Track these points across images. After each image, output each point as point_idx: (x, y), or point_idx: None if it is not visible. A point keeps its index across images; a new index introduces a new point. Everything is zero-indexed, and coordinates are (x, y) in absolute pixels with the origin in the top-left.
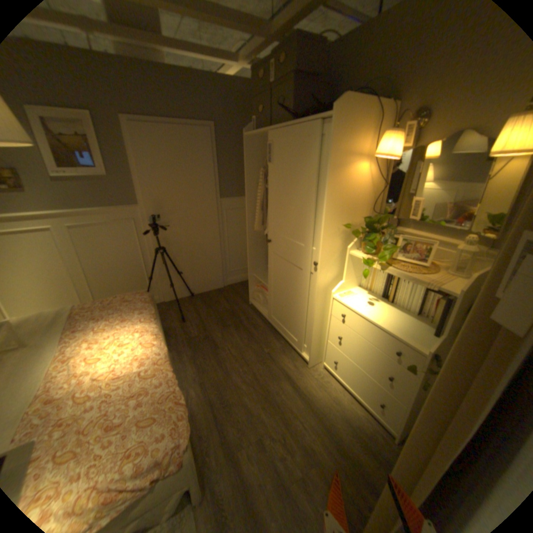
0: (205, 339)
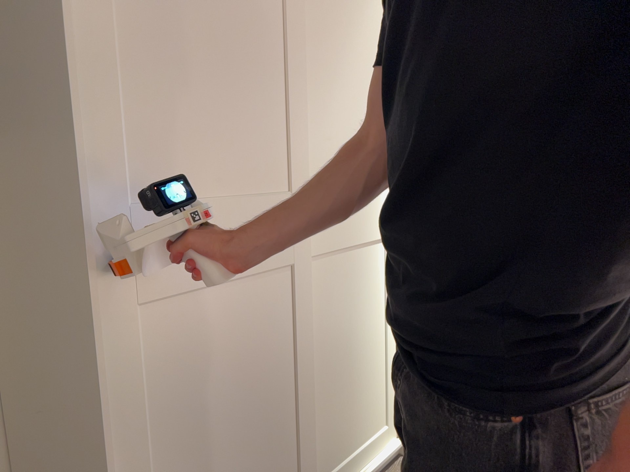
0: None
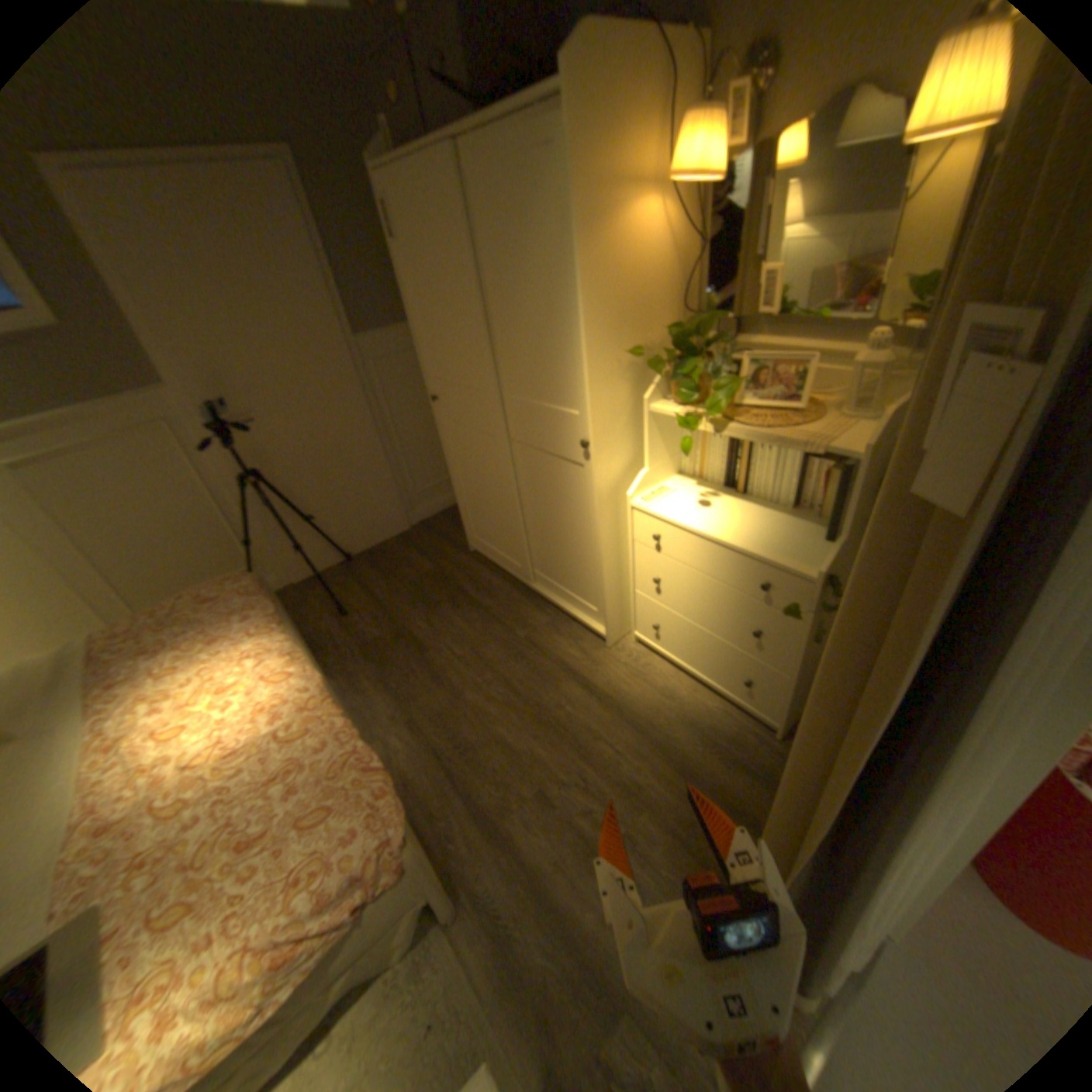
0: (399, 640)
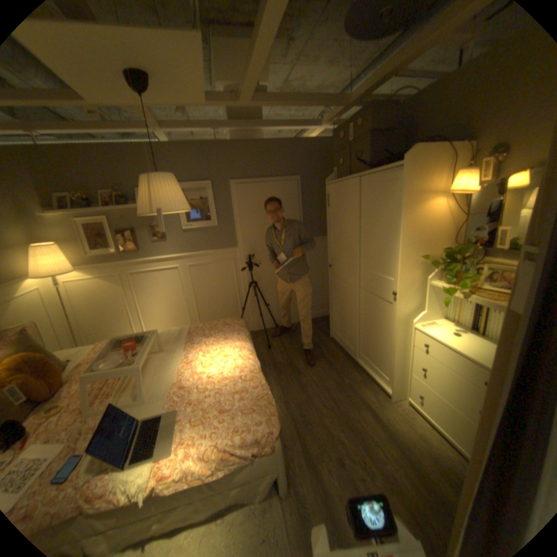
0: (288, 365)
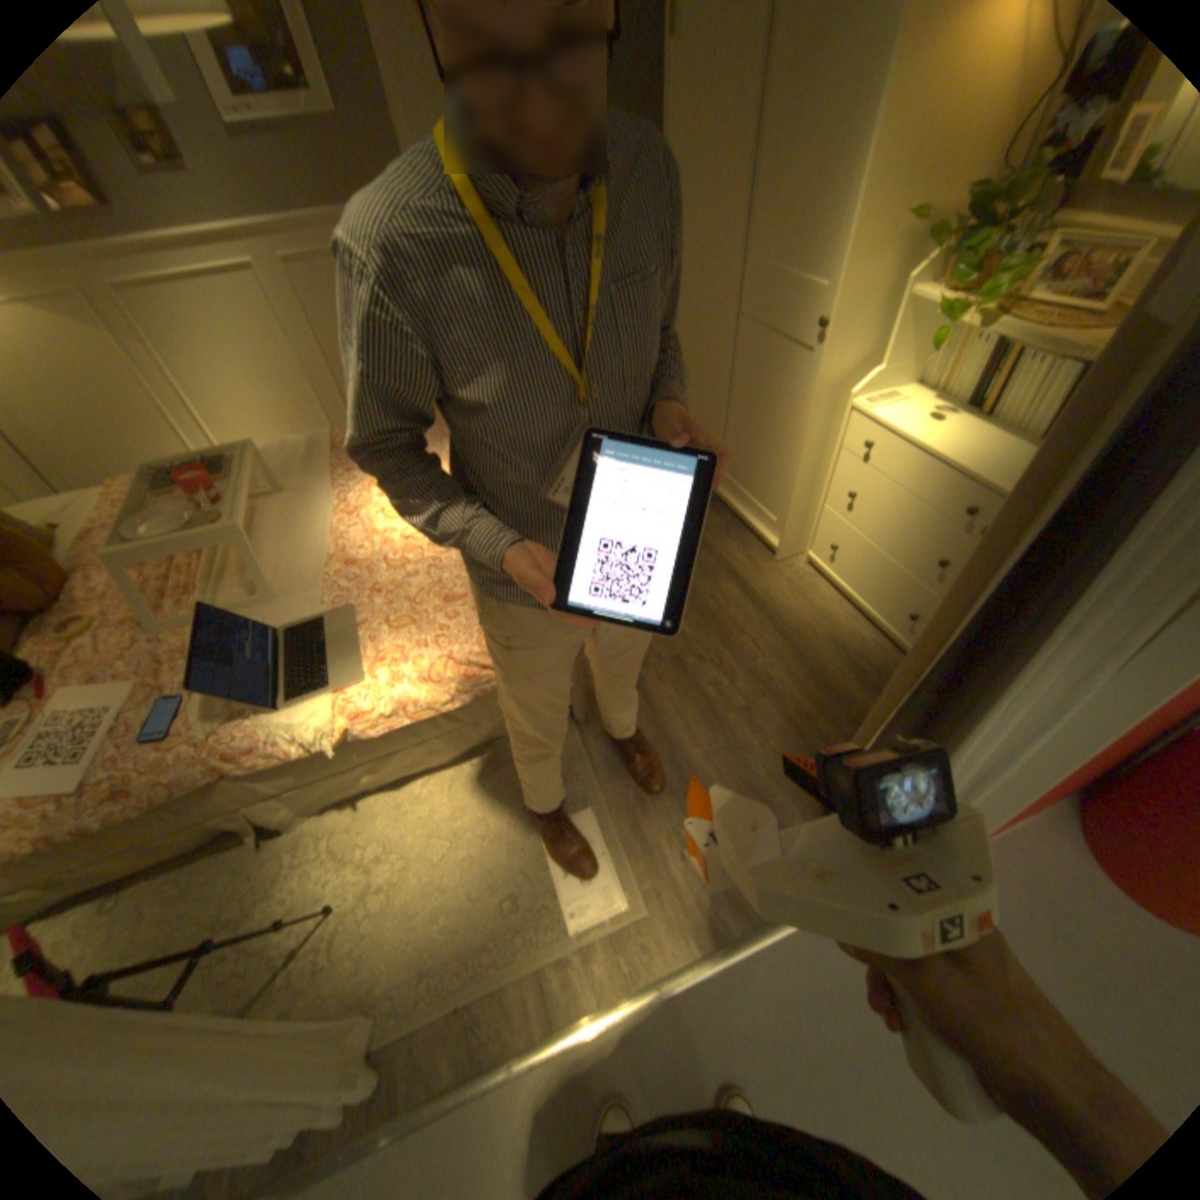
0: None
